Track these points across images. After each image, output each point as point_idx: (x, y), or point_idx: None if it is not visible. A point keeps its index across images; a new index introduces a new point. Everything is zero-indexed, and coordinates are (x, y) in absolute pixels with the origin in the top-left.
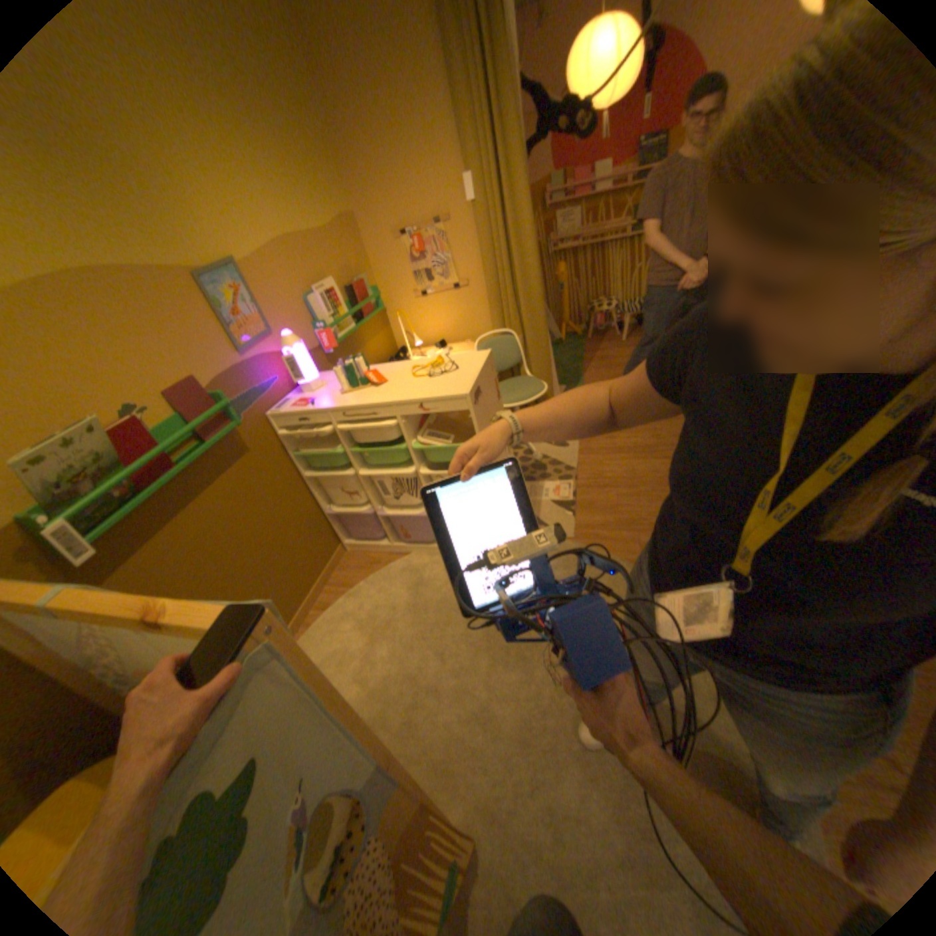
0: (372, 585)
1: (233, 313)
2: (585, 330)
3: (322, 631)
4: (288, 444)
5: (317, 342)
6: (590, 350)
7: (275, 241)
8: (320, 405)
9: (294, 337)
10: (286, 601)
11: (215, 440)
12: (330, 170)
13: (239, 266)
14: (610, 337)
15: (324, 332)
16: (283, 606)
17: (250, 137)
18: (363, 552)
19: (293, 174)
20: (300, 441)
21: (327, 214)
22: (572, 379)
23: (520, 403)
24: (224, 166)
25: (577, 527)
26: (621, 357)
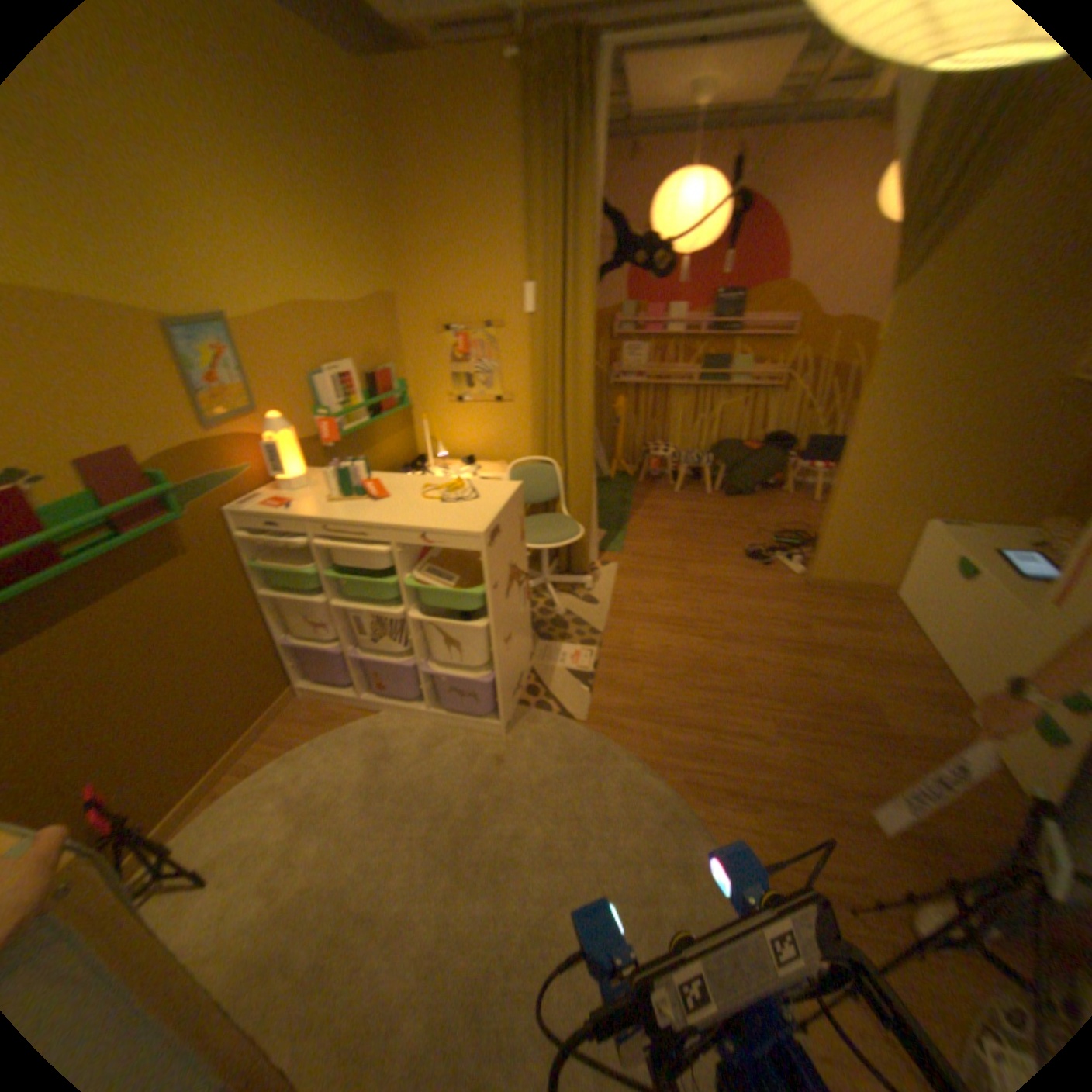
0: (319, 750)
1: (206, 379)
2: (637, 472)
3: (233, 809)
4: (245, 551)
5: (315, 432)
6: (638, 495)
7: (287, 306)
8: (296, 511)
9: (282, 422)
10: (191, 761)
11: (138, 533)
12: (374, 244)
13: (229, 326)
14: (662, 485)
15: (326, 422)
16: (184, 768)
17: (281, 187)
18: (318, 702)
19: (327, 238)
20: (262, 549)
21: (360, 289)
22: (614, 525)
23: (549, 545)
24: (238, 211)
25: (592, 708)
26: (670, 510)
